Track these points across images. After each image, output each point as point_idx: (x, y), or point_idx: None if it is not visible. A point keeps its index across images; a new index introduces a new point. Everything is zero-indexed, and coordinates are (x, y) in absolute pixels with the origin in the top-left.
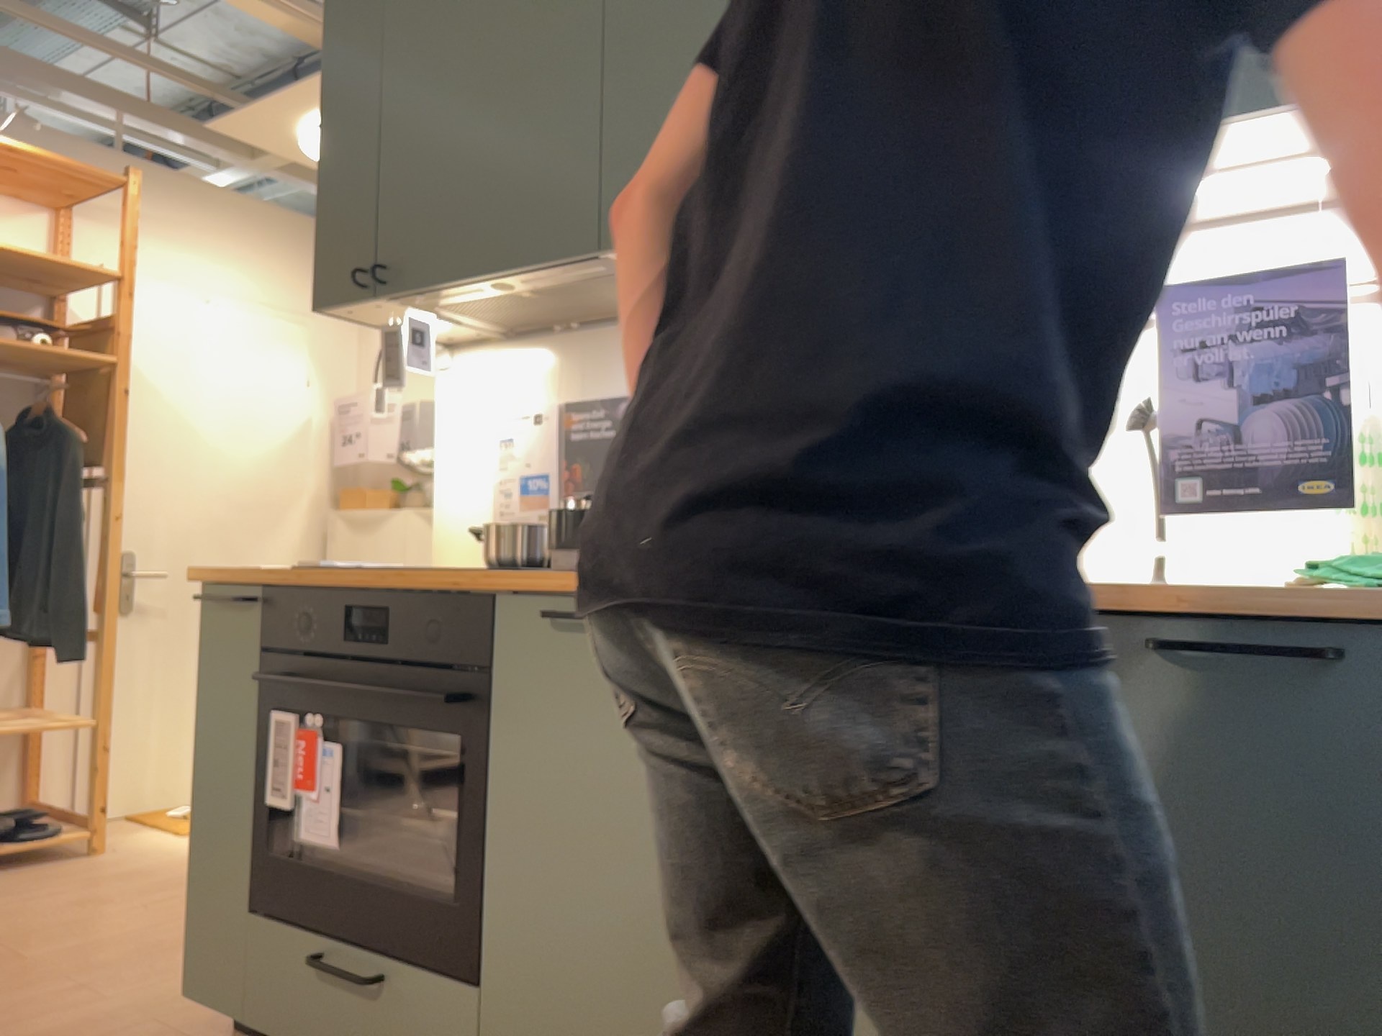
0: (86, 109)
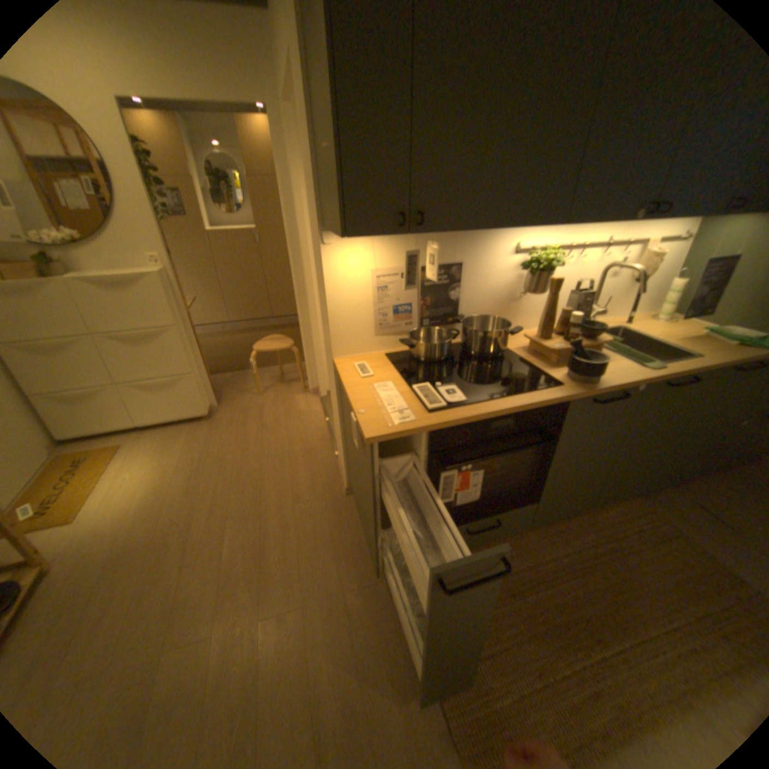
0: None
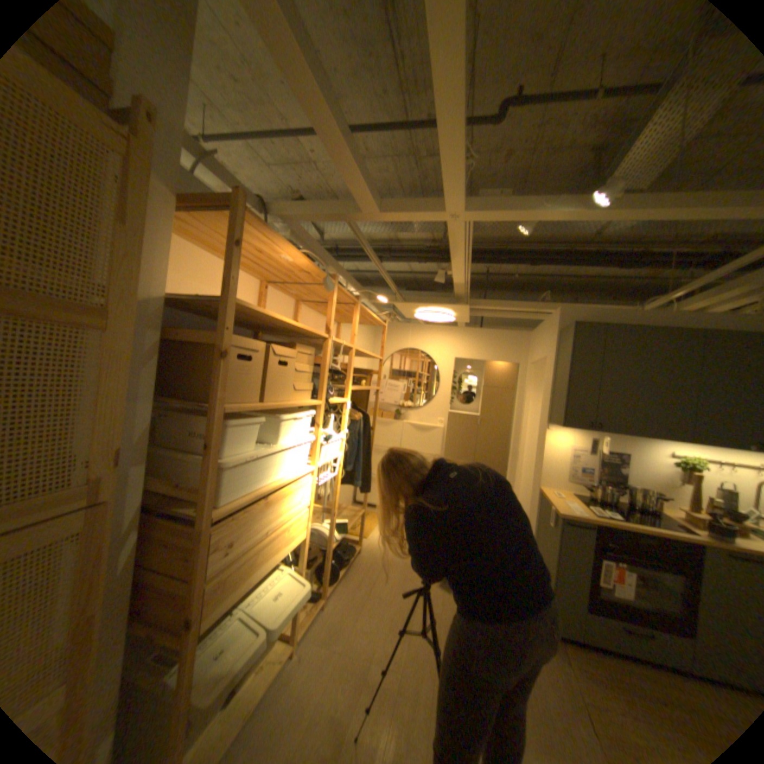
0: (344, 285)
